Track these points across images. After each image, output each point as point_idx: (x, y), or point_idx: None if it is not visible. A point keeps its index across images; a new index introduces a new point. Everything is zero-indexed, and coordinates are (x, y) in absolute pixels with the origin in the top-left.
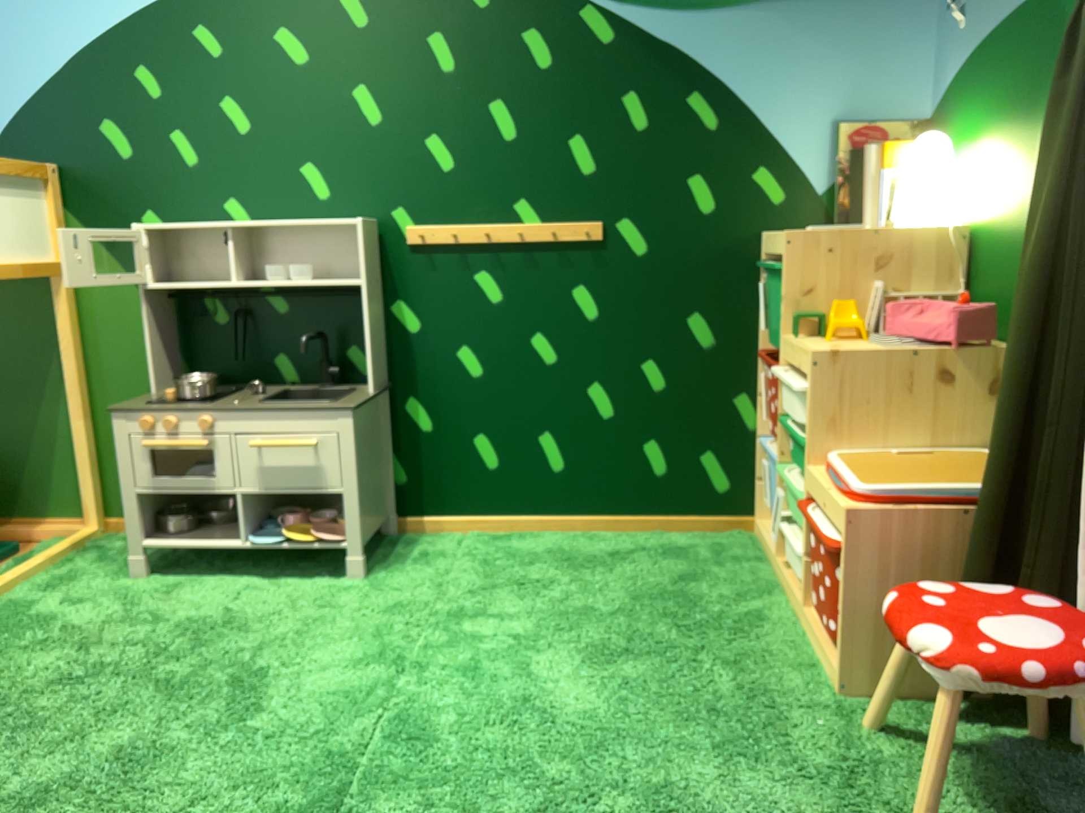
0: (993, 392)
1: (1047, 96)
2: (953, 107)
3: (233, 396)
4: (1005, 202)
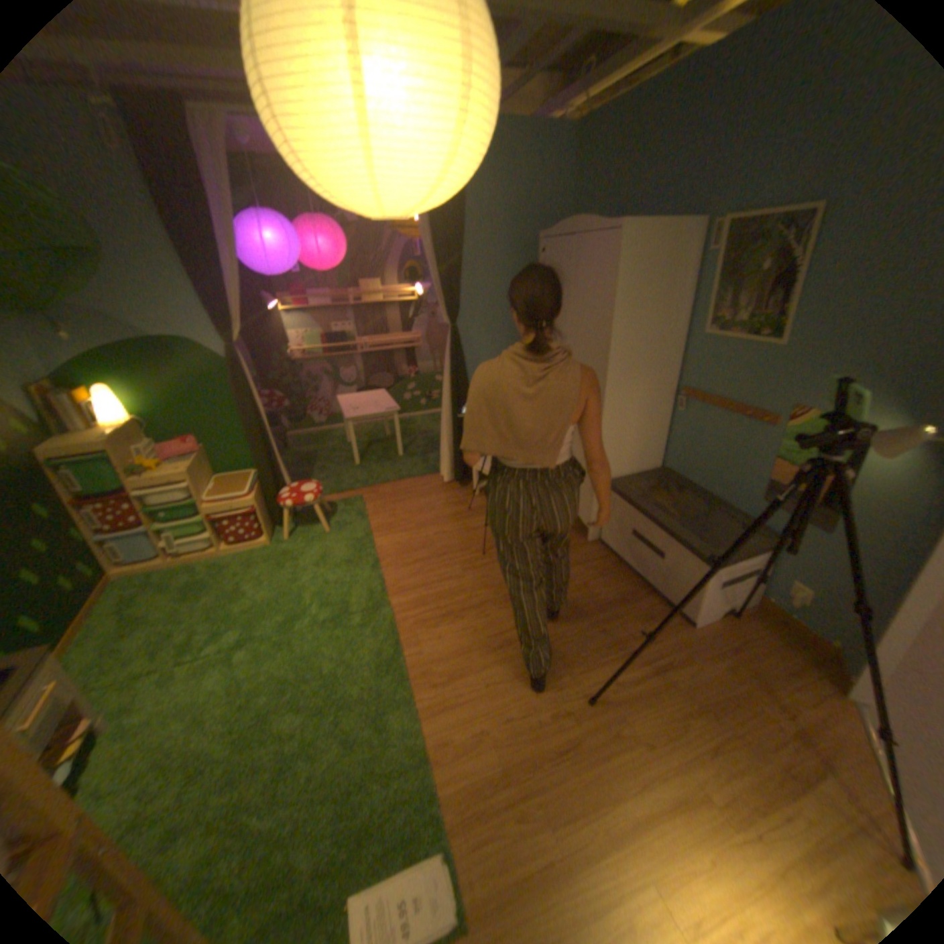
0: (204, 462)
1: (168, 372)
2: (76, 374)
3: None
4: (155, 406)
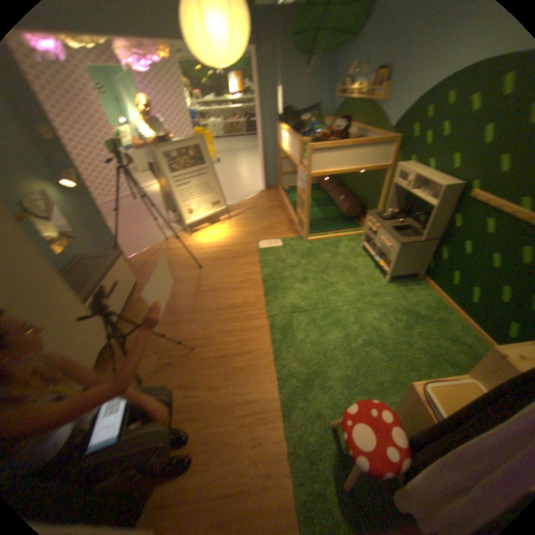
0: None
1: None
2: None
3: (393, 221)
4: None
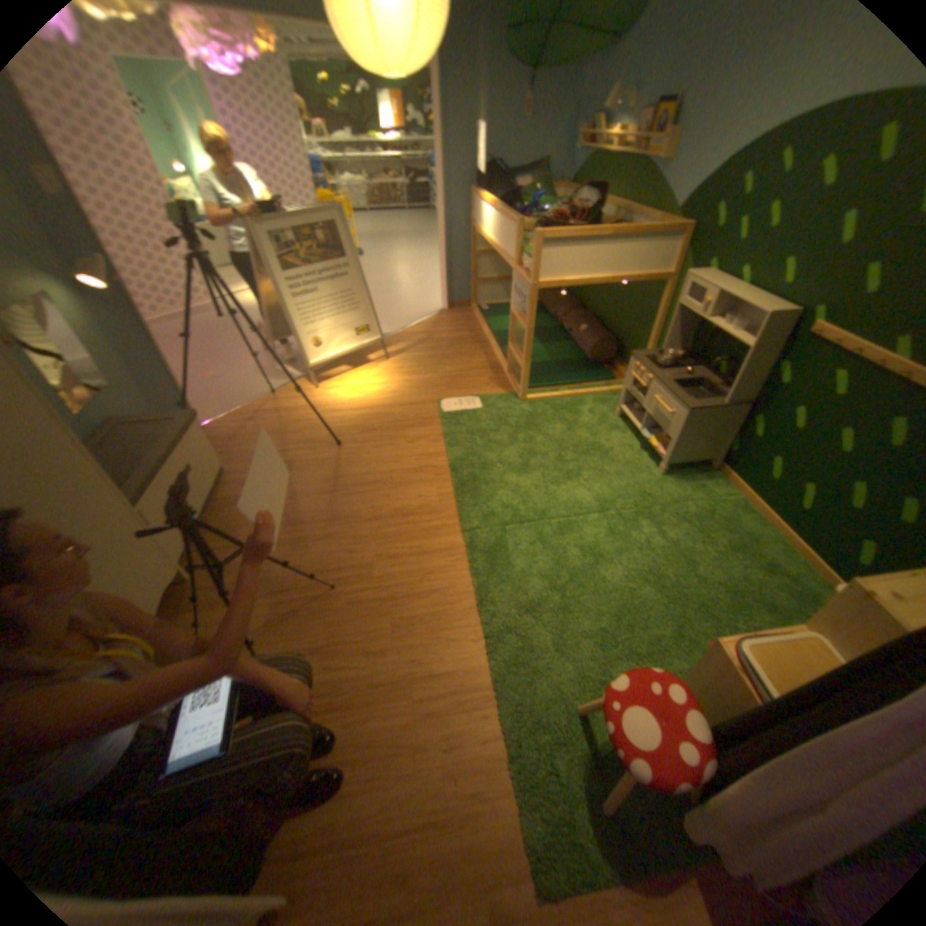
0: None
1: None
2: None
3: (676, 371)
4: None
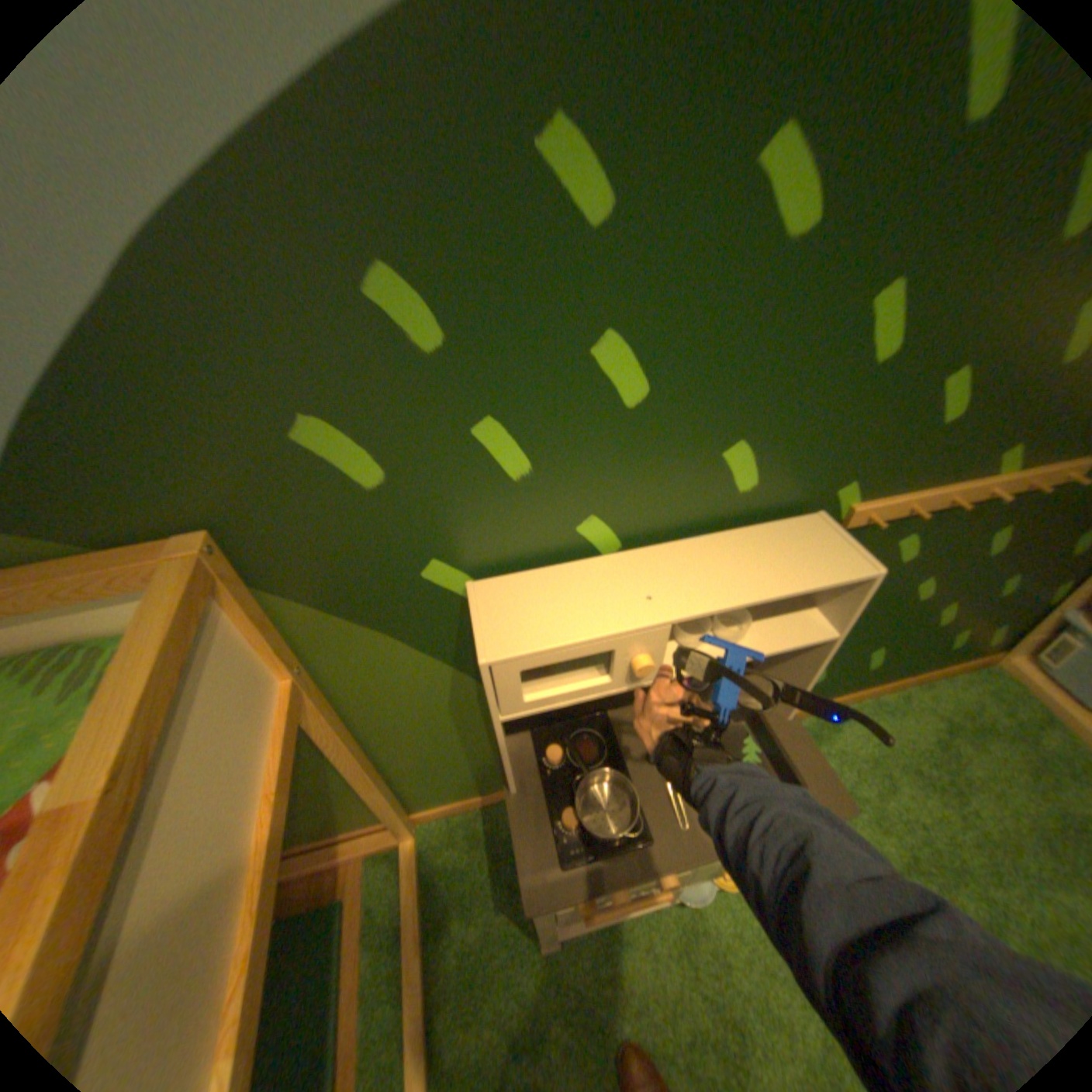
0: None
1: None
2: None
3: (643, 784)
4: None
